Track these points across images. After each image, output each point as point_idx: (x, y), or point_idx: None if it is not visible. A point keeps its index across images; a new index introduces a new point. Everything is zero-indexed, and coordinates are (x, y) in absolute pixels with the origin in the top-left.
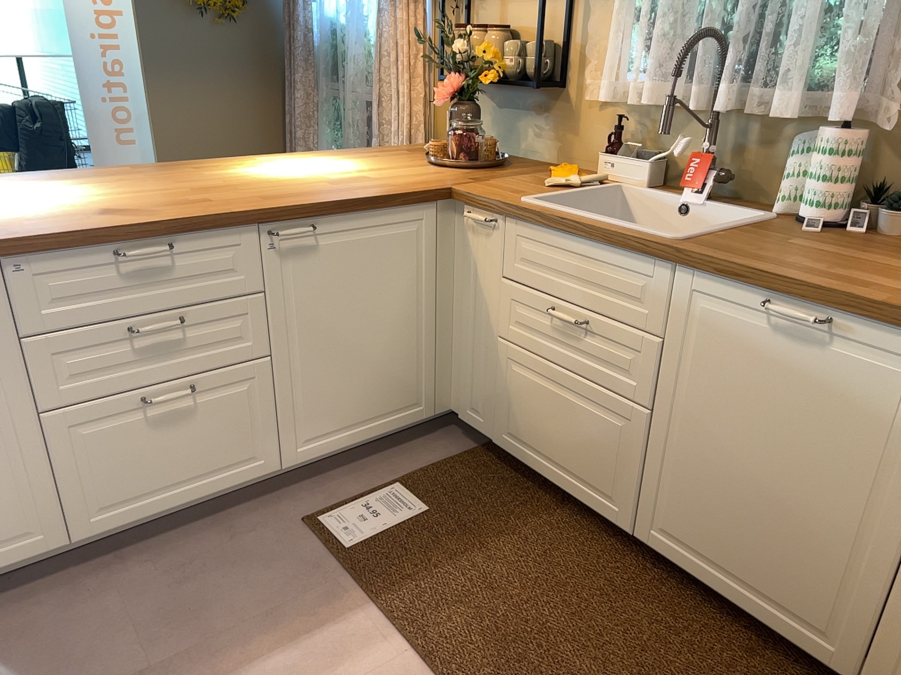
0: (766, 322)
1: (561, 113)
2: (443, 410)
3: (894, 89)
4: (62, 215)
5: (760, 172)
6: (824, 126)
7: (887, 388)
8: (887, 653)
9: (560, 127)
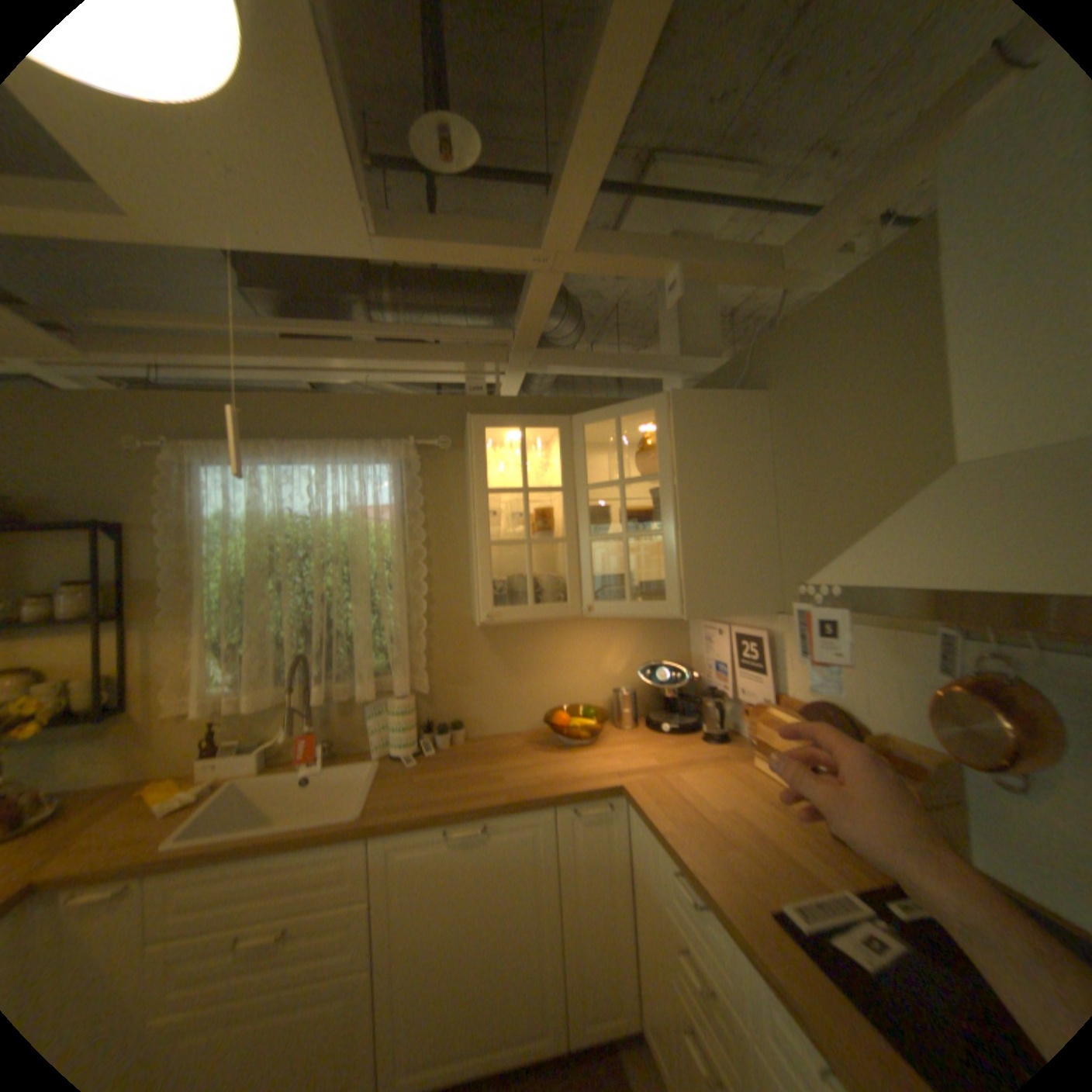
0: (446, 845)
1: (126, 731)
2: None
3: (421, 667)
4: None
5: (348, 731)
6: (384, 693)
7: (525, 847)
8: (575, 1009)
9: (127, 744)
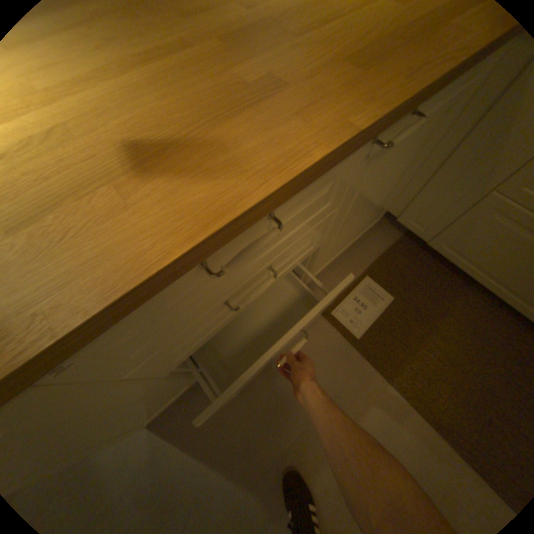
0: None
1: None
2: (385, 213)
3: None
4: (58, 178)
5: None
6: None
7: None
8: None
9: None
